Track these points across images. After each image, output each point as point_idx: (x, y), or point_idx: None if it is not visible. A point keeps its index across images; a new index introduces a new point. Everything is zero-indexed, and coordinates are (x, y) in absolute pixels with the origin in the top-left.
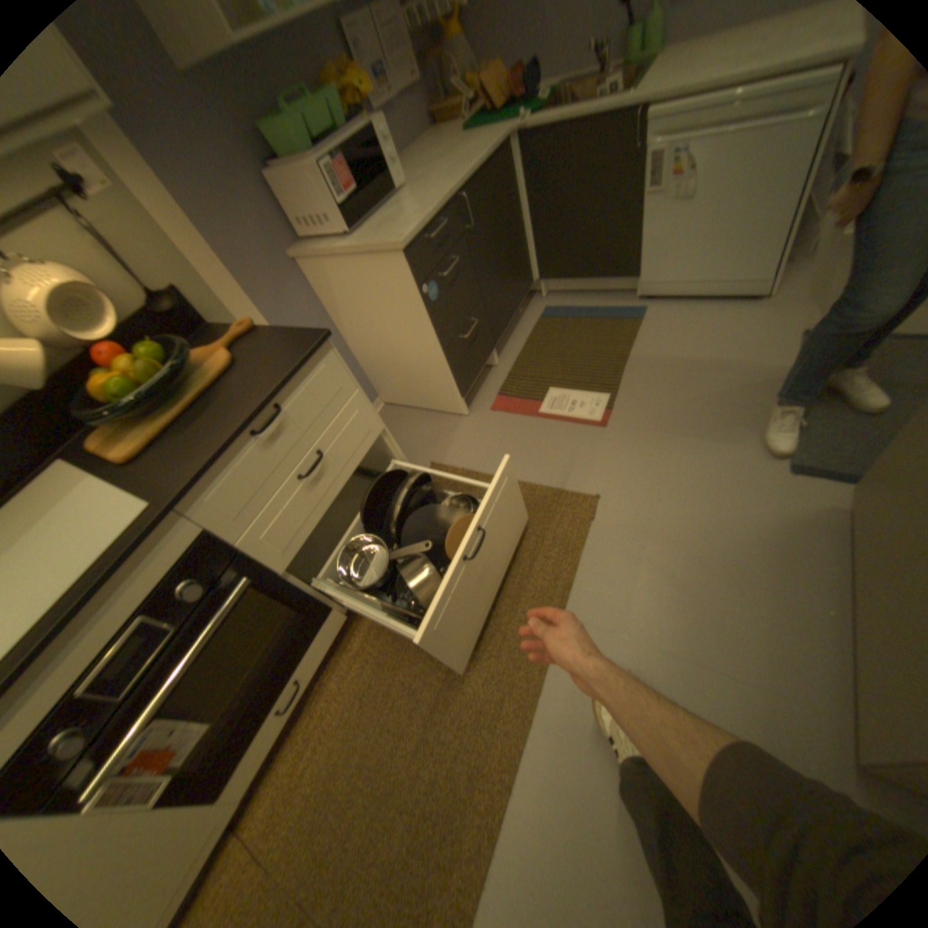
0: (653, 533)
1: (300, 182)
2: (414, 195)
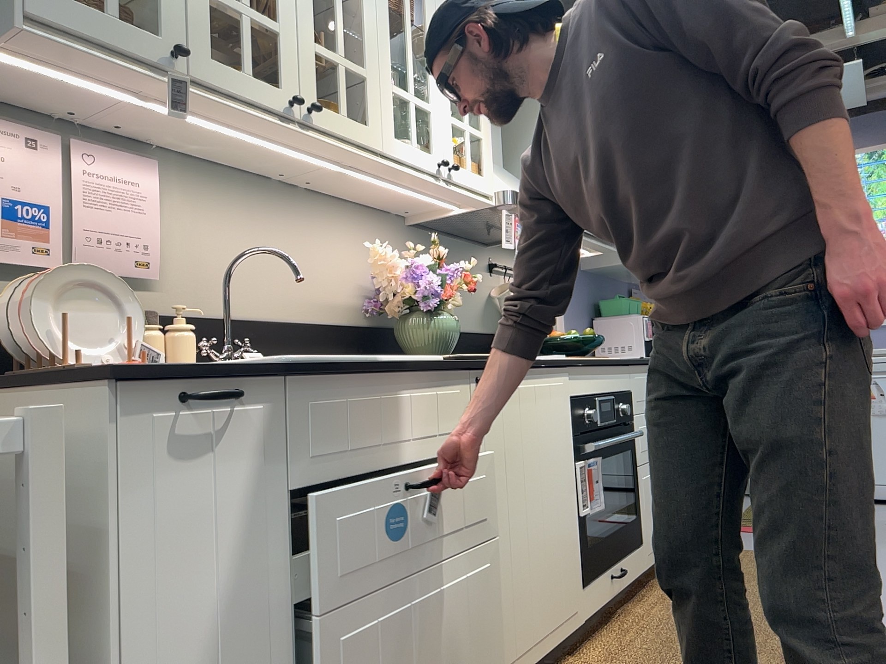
0: None
1: (620, 327)
2: None
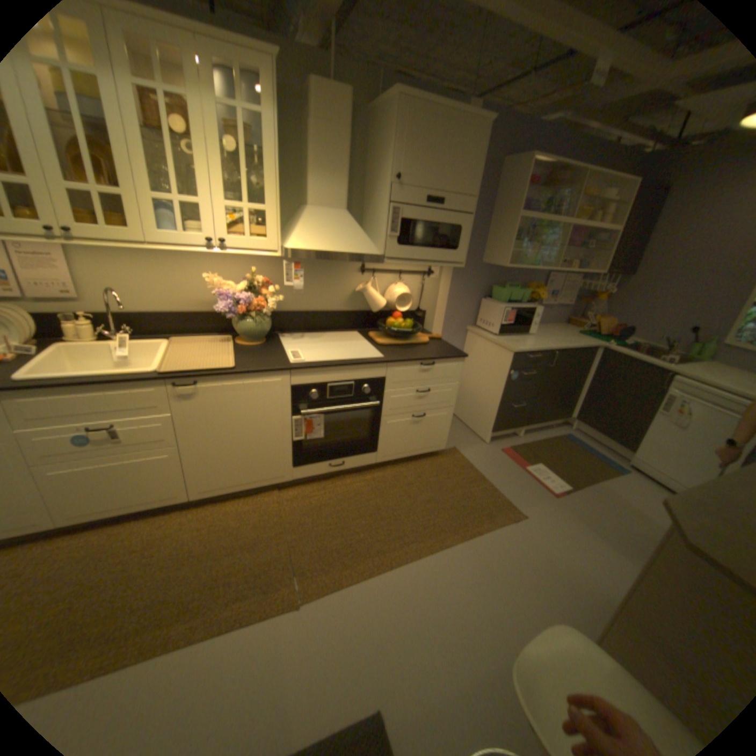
0: (544, 551)
1: (493, 309)
2: (535, 339)
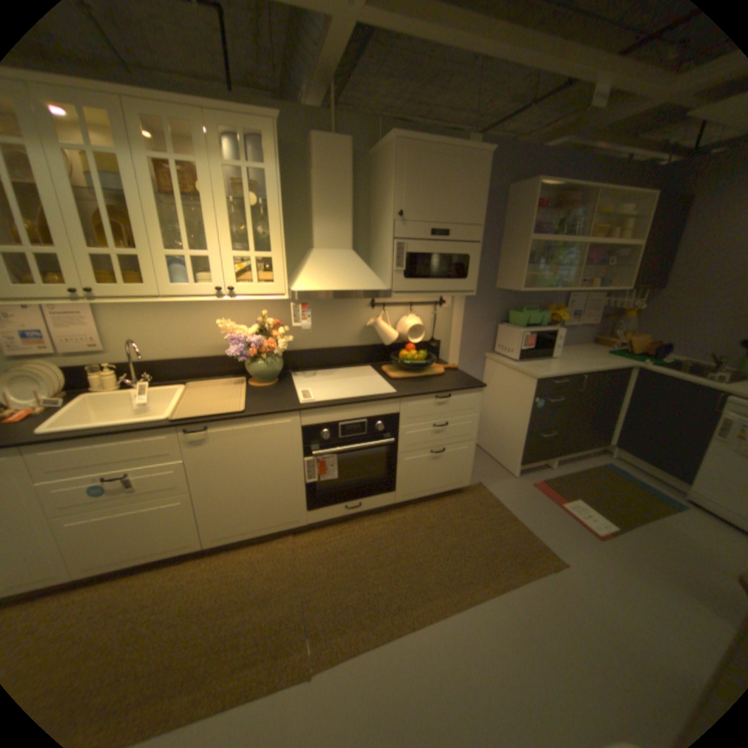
0: (592, 610)
1: (511, 334)
2: (560, 363)
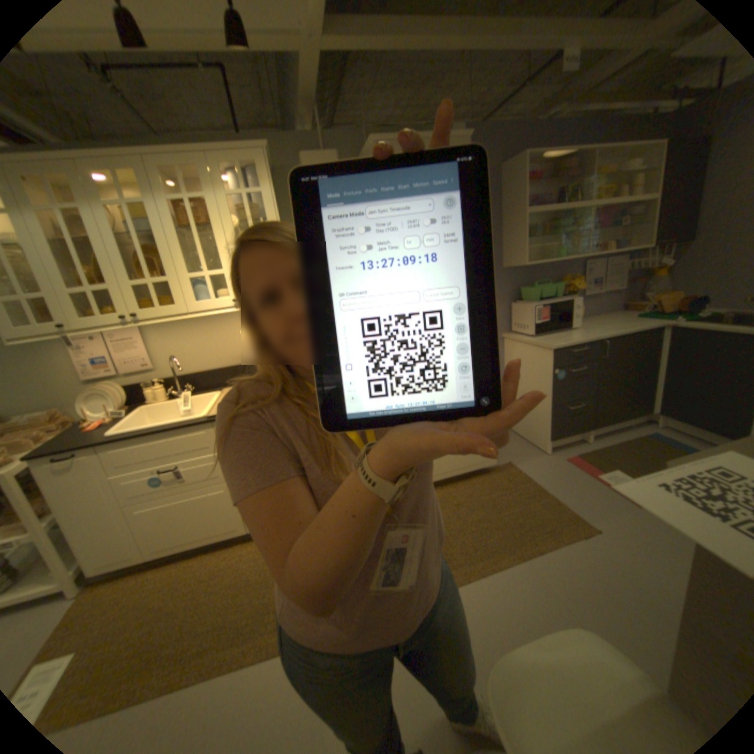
0: (625, 571)
1: (525, 311)
2: (580, 333)
